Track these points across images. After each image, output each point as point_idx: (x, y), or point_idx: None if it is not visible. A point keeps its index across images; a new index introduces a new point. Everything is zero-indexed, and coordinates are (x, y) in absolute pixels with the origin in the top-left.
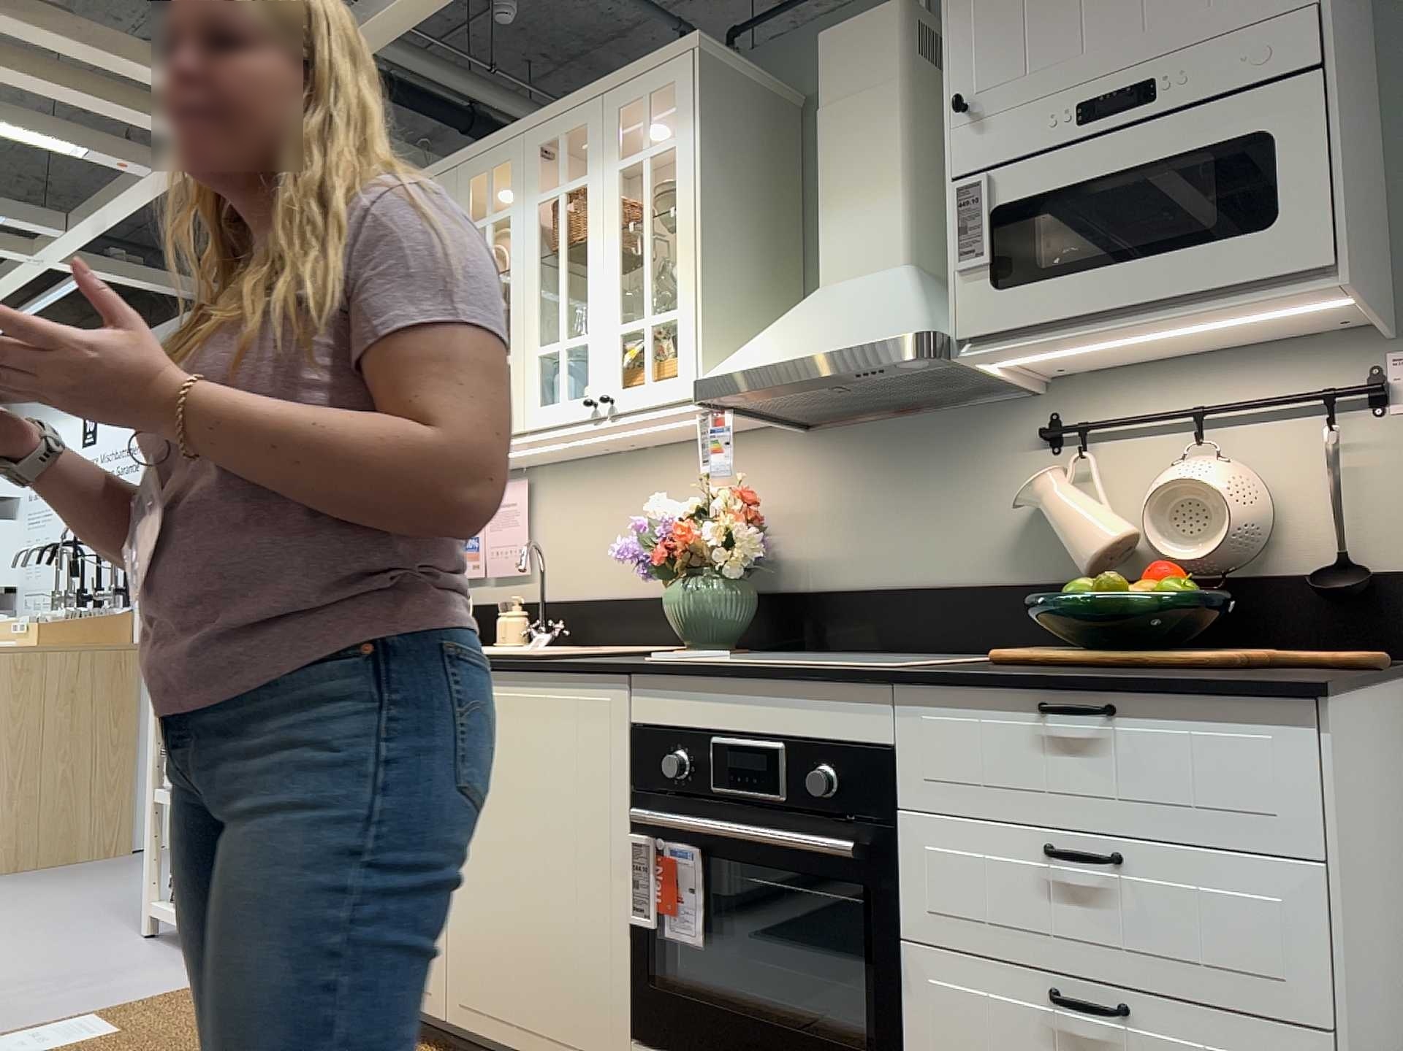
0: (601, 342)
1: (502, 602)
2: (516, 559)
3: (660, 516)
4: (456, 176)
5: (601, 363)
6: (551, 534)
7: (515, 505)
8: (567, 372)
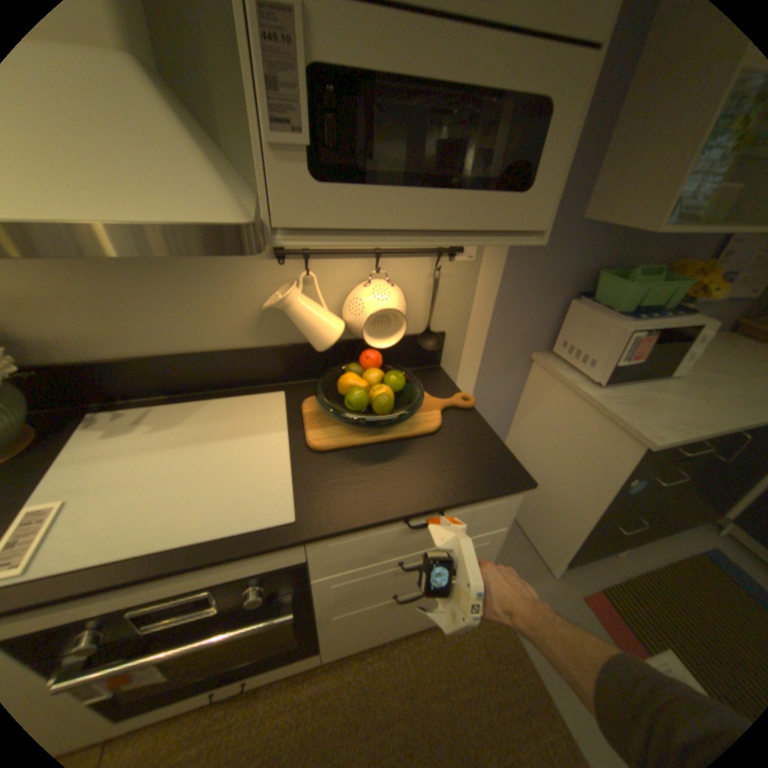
0: None
1: None
2: None
3: None
4: None
5: None
6: None
7: None
8: None
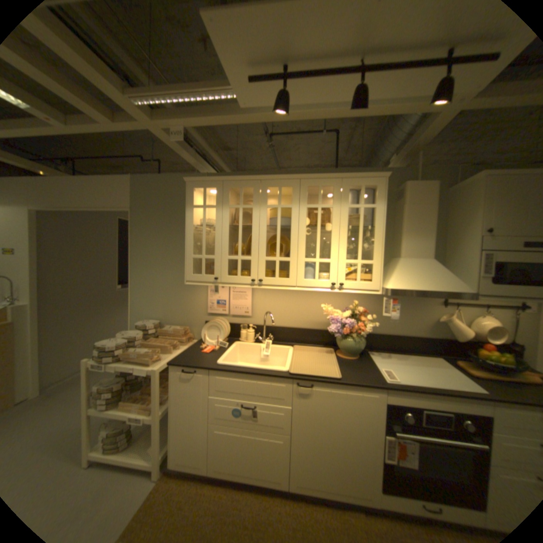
0: (337, 264)
1: (243, 326)
2: (246, 310)
3: (327, 311)
4: (260, 183)
5: (337, 271)
6: (261, 303)
7: (246, 293)
8: (318, 270)
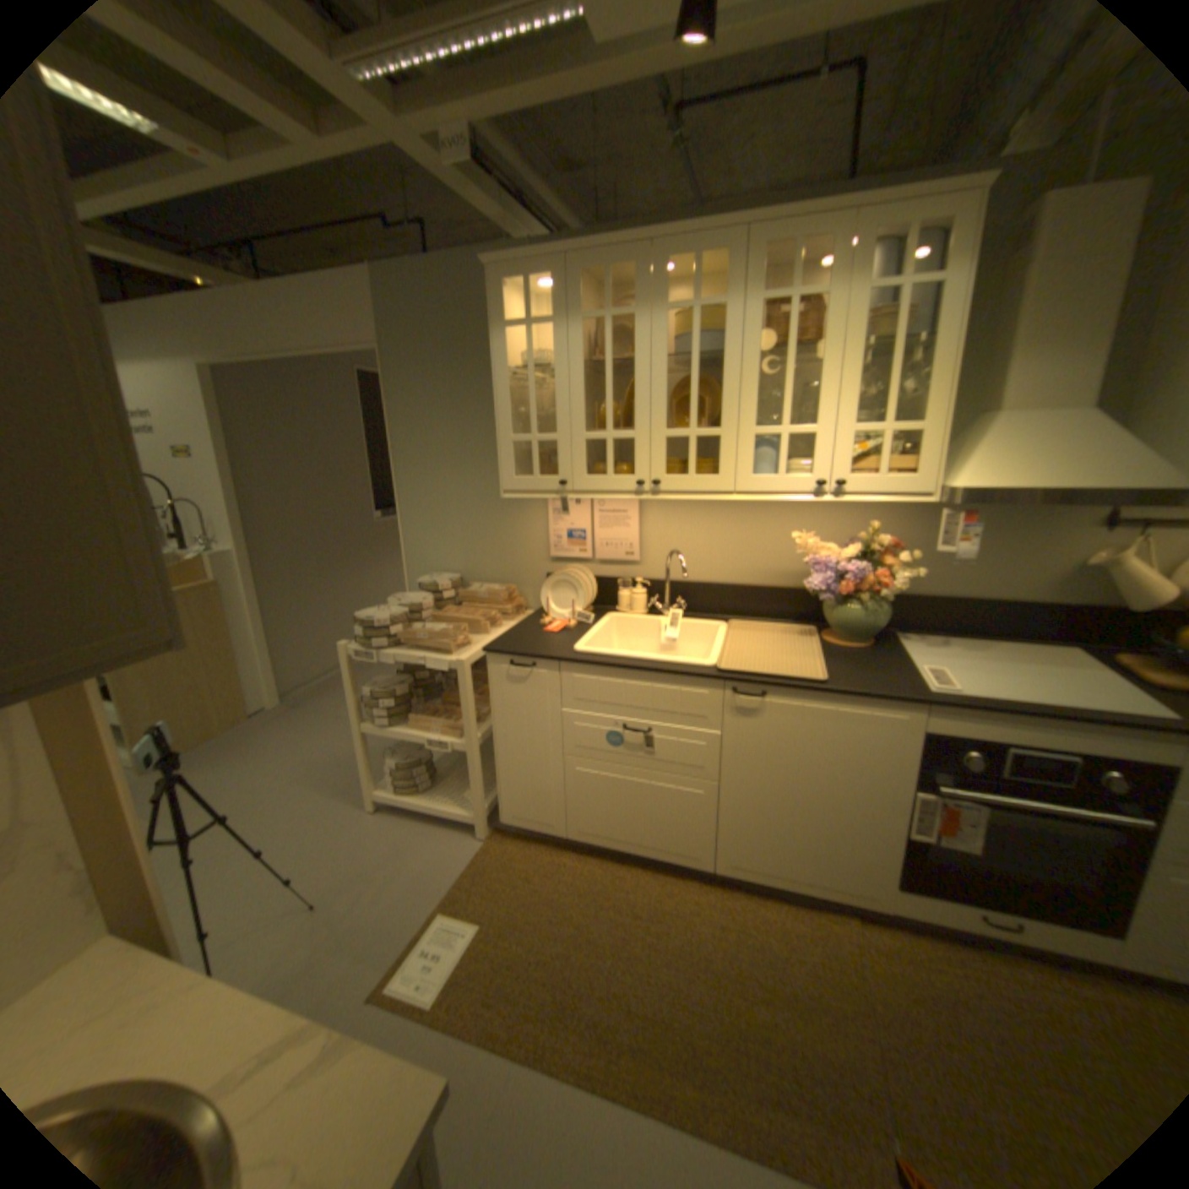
0: (833, 436)
1: (623, 582)
2: (628, 551)
3: (806, 547)
4: (649, 247)
5: (832, 452)
6: (660, 535)
7: (627, 513)
8: (786, 452)
